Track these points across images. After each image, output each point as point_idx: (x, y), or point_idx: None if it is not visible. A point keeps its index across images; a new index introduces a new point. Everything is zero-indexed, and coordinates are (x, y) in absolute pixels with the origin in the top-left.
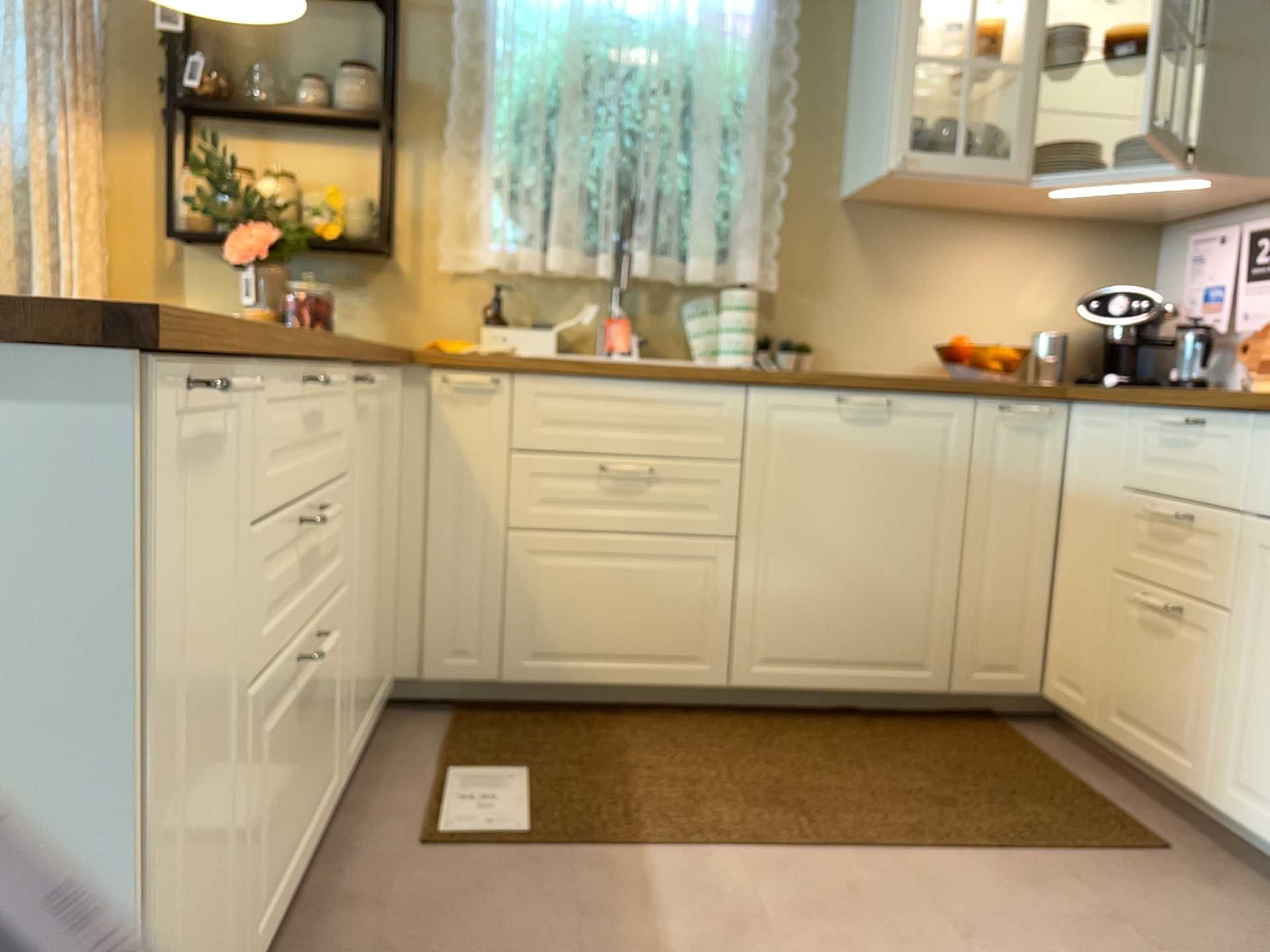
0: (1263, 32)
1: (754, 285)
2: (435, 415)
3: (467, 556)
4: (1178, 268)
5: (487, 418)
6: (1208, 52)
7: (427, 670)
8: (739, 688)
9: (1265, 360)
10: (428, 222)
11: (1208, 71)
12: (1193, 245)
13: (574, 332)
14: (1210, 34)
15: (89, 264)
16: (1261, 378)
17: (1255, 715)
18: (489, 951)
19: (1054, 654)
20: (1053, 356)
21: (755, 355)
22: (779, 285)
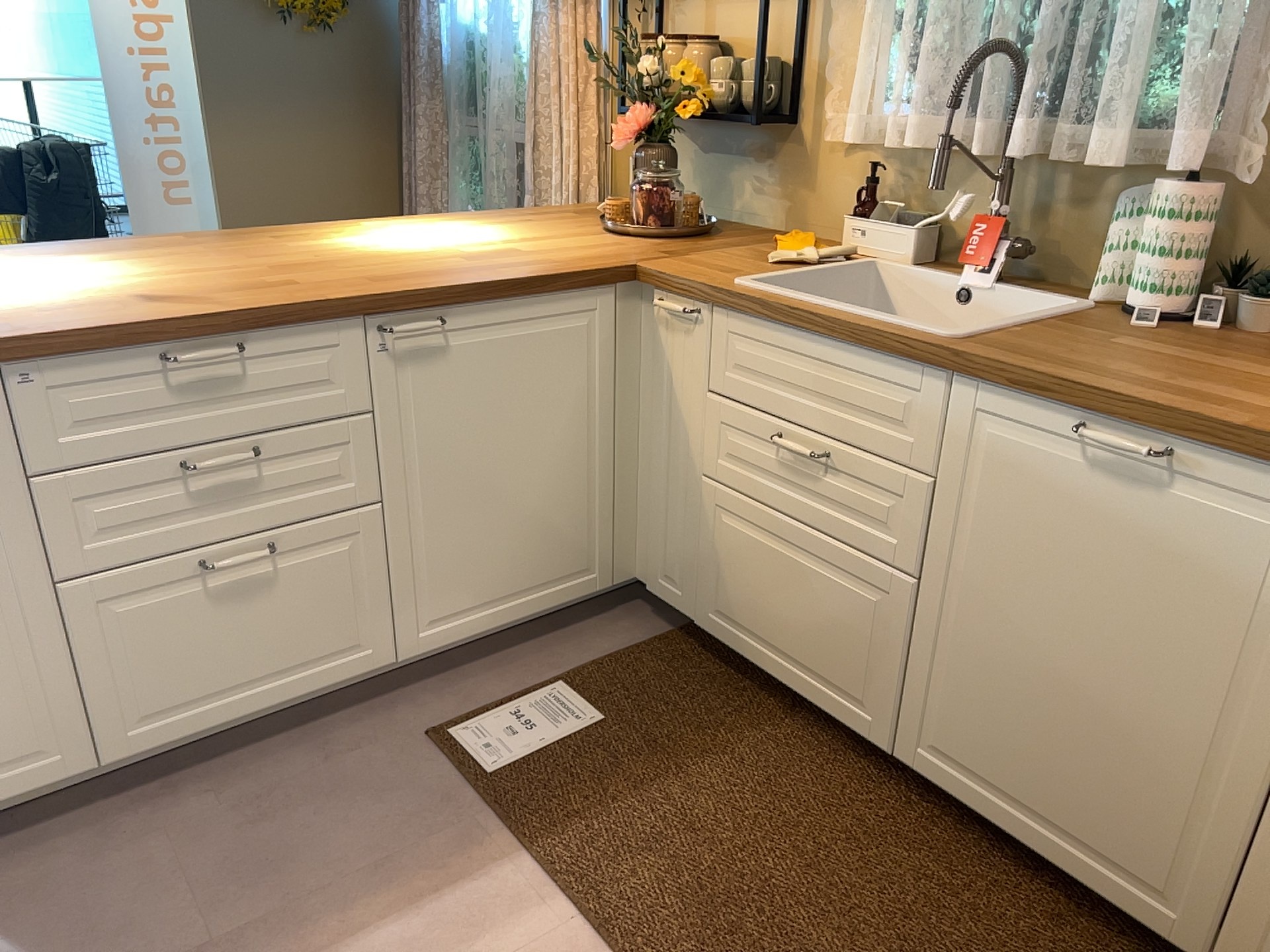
0: None
1: (1230, 174)
2: (656, 336)
3: (676, 488)
4: None
5: (693, 349)
6: None
7: (649, 581)
8: (902, 761)
9: None
10: (827, 81)
11: None
12: None
13: (962, 229)
14: None
15: (583, 139)
16: None
17: None
18: (307, 840)
19: None
20: None
21: (1176, 299)
22: (1260, 177)
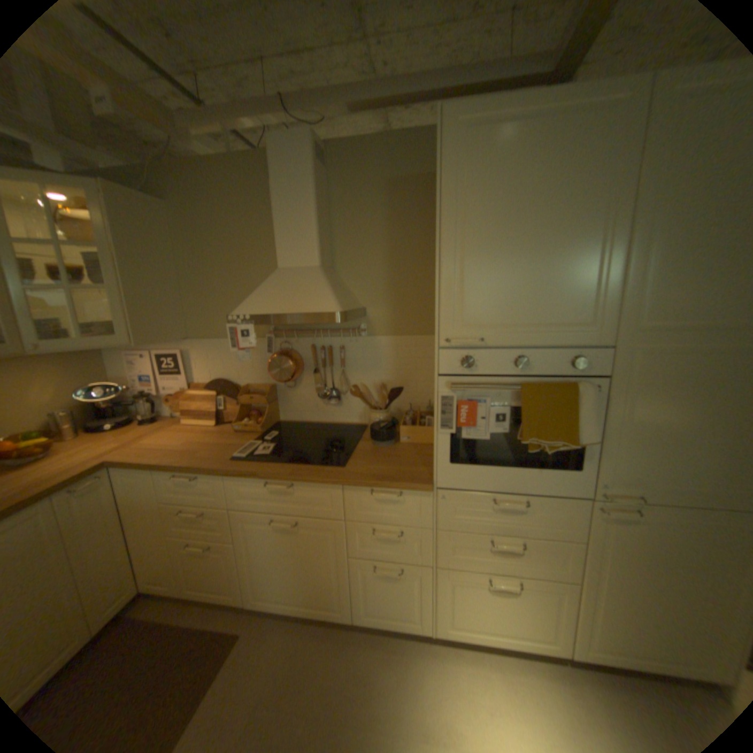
0: (142, 281)
1: None
2: None
3: None
4: (115, 362)
5: None
6: (119, 290)
7: None
8: None
9: (179, 409)
10: None
11: (123, 300)
12: (122, 356)
13: None
14: (116, 280)
15: None
16: (181, 418)
17: (253, 575)
18: None
19: (139, 574)
20: (67, 425)
21: None
22: None
